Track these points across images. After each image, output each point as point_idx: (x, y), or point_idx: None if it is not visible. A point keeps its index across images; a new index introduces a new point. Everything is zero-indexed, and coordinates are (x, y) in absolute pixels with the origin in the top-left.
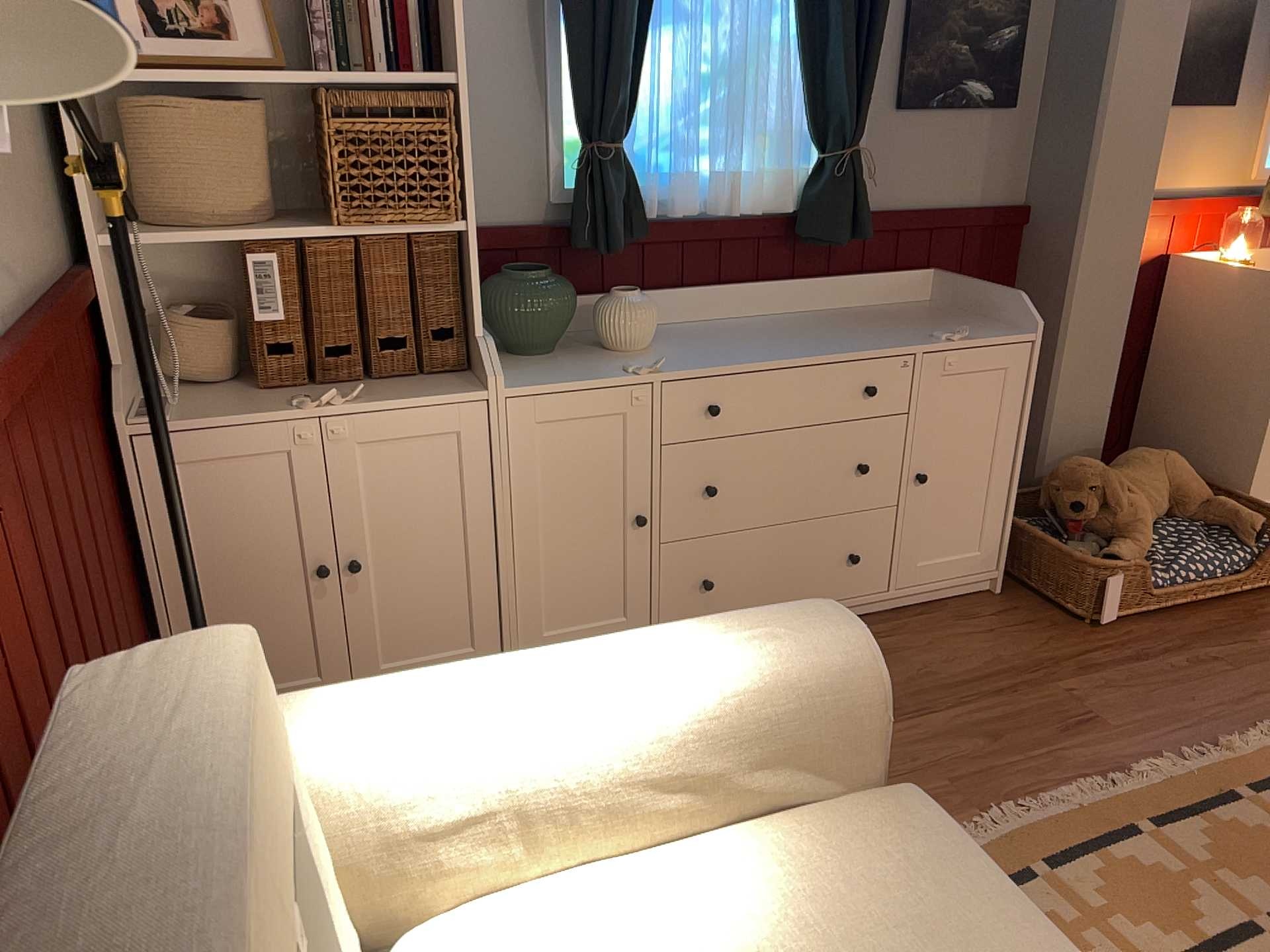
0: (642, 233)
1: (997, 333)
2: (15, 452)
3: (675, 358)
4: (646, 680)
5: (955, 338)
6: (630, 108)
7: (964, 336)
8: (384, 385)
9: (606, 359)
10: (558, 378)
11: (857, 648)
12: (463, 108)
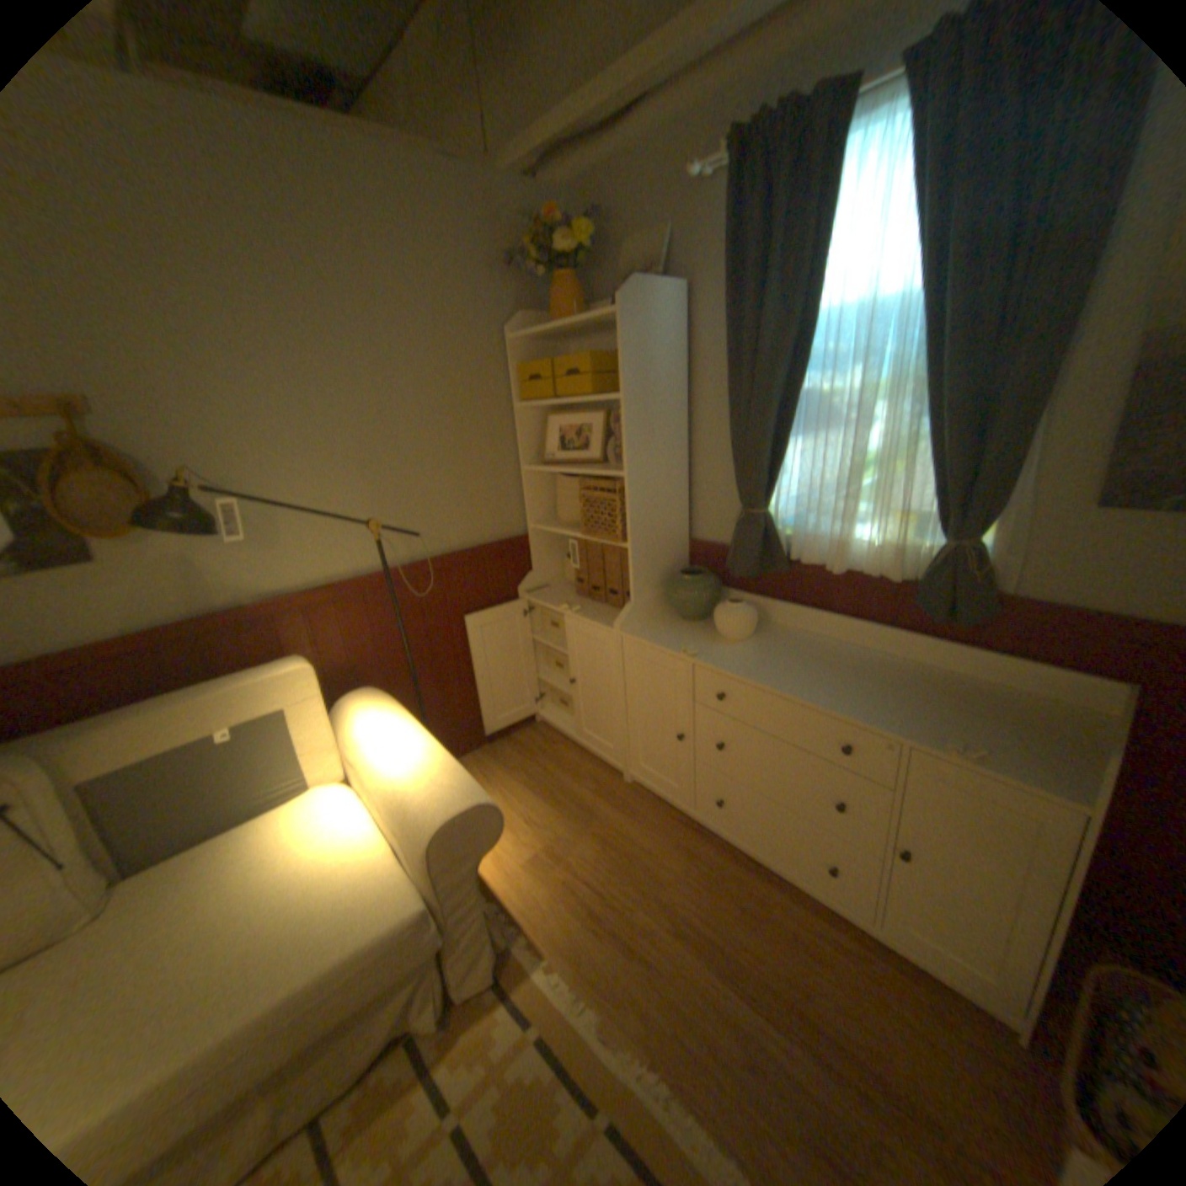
0: (786, 567)
1: (1046, 780)
2: (405, 595)
3: (730, 655)
4: (397, 767)
5: (968, 755)
6: (771, 487)
7: (990, 760)
8: (606, 609)
9: (702, 638)
10: (653, 637)
11: (436, 826)
12: (628, 488)
